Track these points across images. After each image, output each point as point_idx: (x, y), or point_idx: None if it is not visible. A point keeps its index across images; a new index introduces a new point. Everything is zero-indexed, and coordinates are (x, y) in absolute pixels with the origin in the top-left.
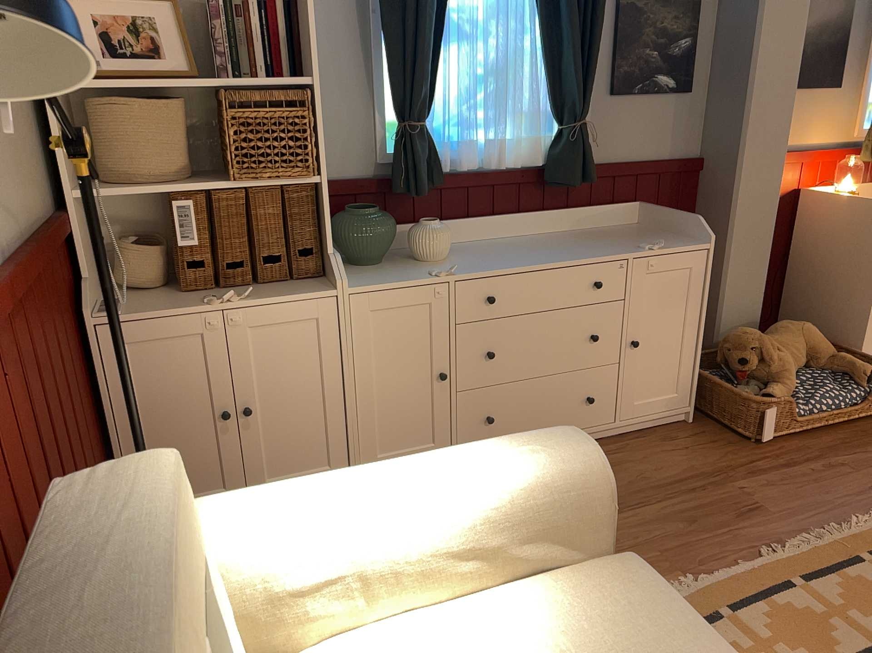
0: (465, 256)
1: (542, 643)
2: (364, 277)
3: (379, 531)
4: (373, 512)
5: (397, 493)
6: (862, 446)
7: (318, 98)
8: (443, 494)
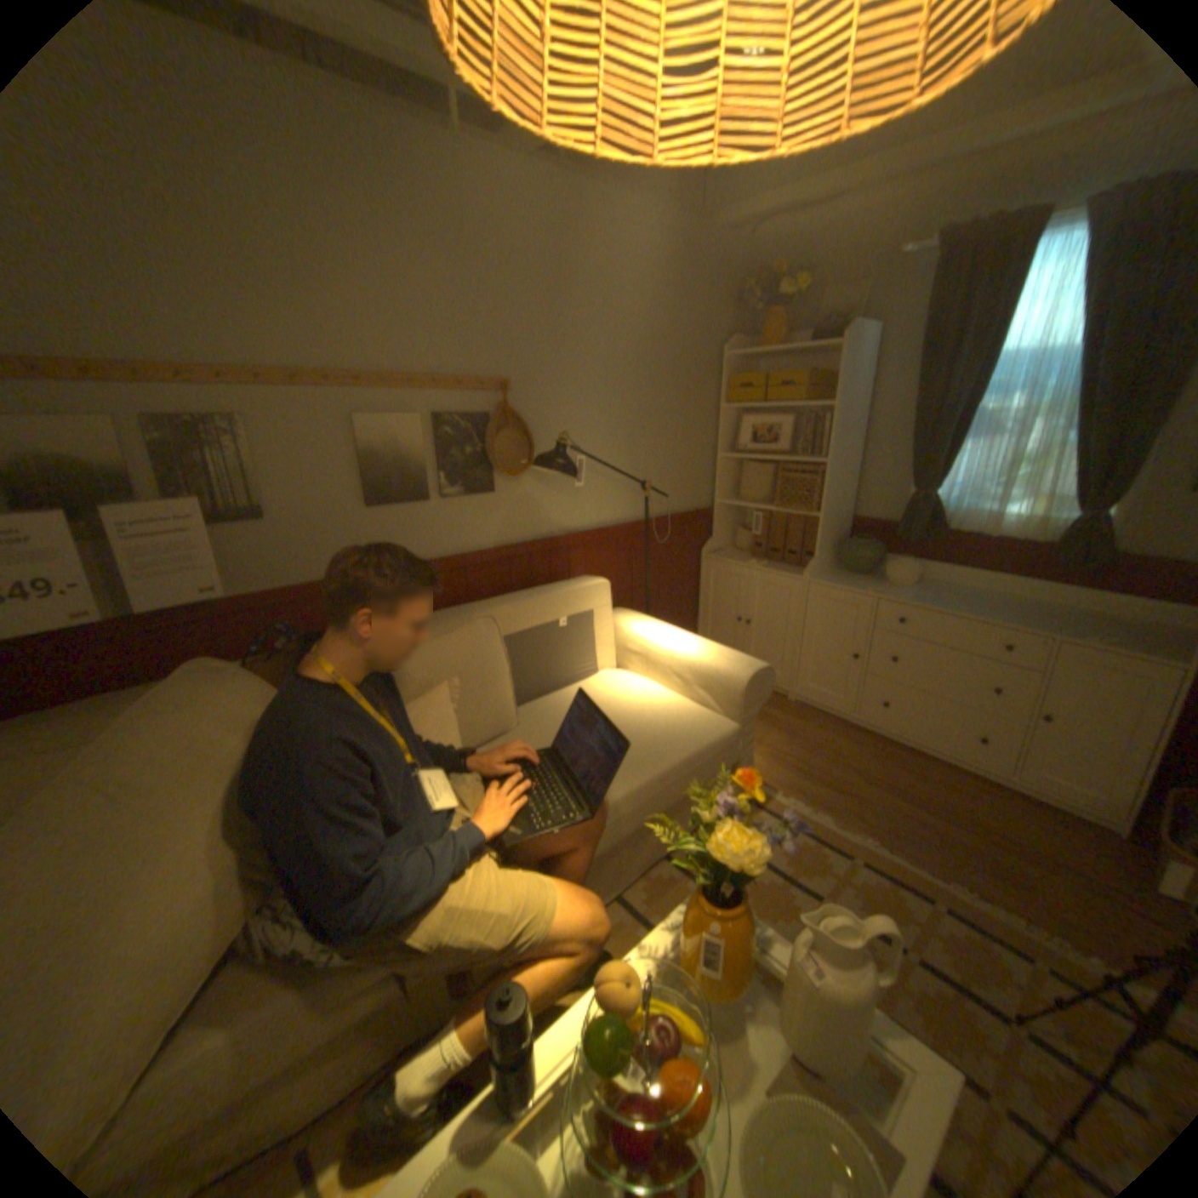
0: (922, 591)
1: (663, 708)
2: (832, 579)
3: (659, 648)
4: (662, 642)
5: (675, 641)
6: None
7: (828, 472)
8: (685, 650)
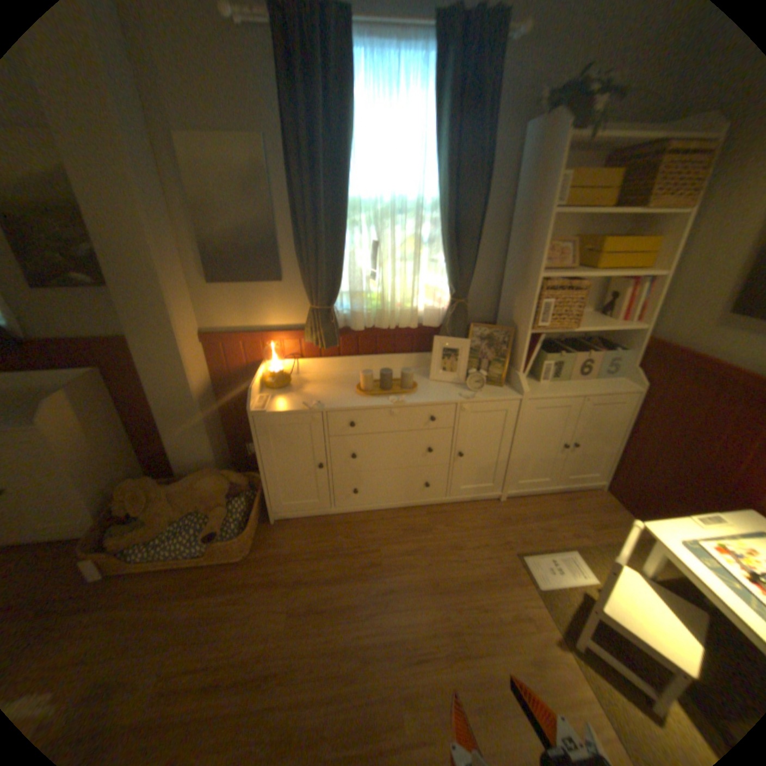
0: None
1: None
2: None
3: None
4: None
5: None
6: (162, 601)
7: None
8: None
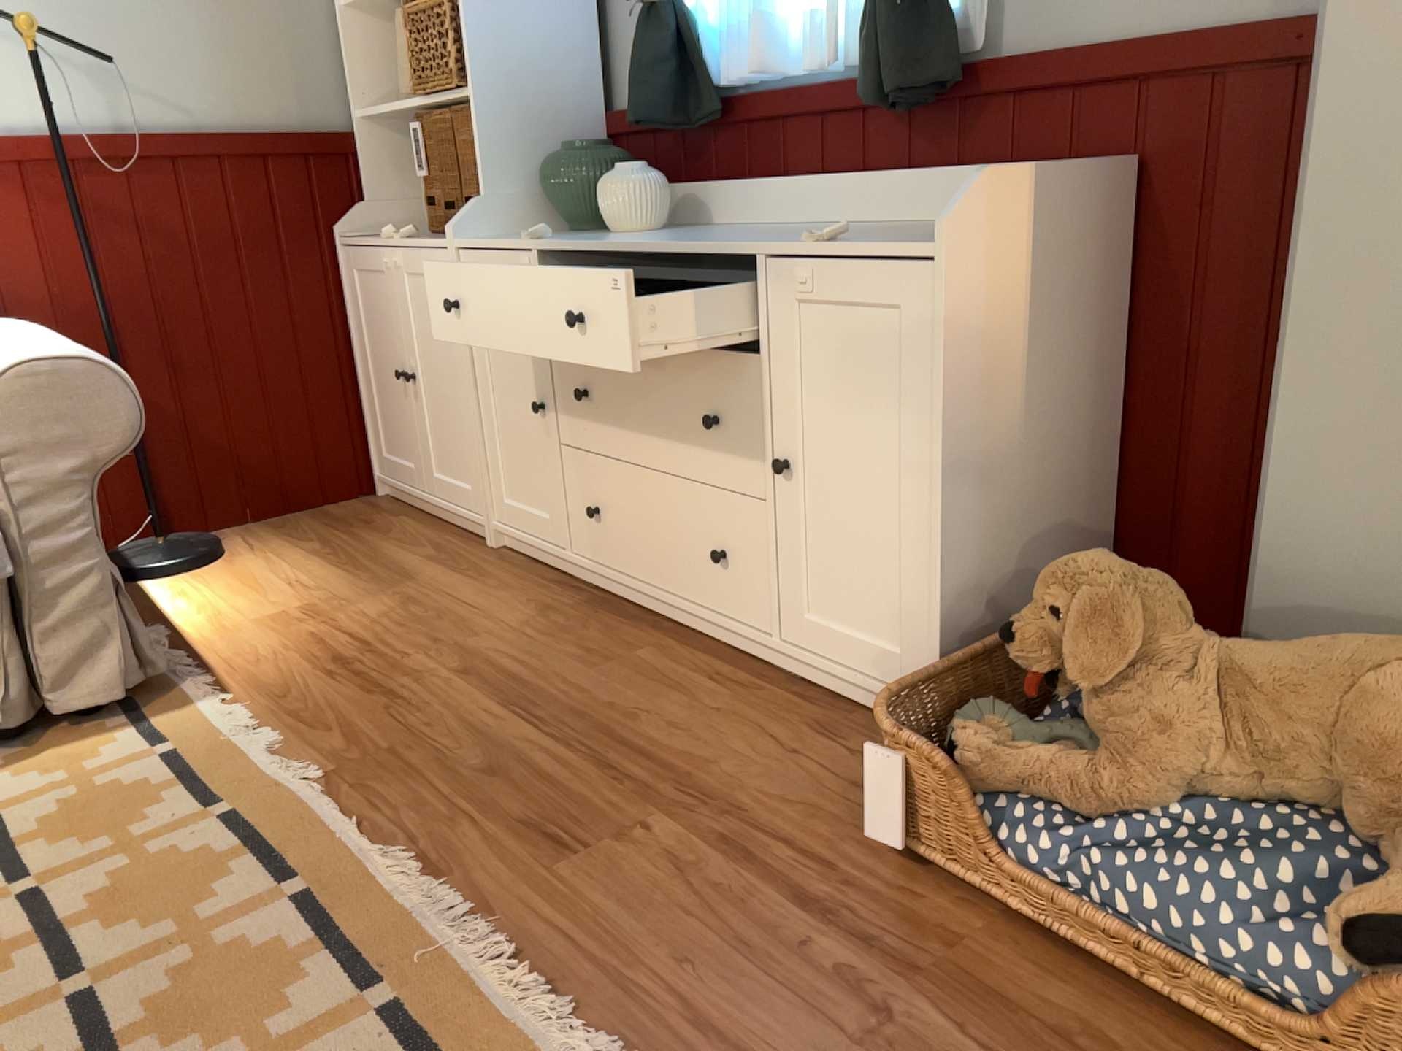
0: (652, 234)
1: None
2: (507, 239)
3: None
4: None
5: None
6: None
7: None
8: None
